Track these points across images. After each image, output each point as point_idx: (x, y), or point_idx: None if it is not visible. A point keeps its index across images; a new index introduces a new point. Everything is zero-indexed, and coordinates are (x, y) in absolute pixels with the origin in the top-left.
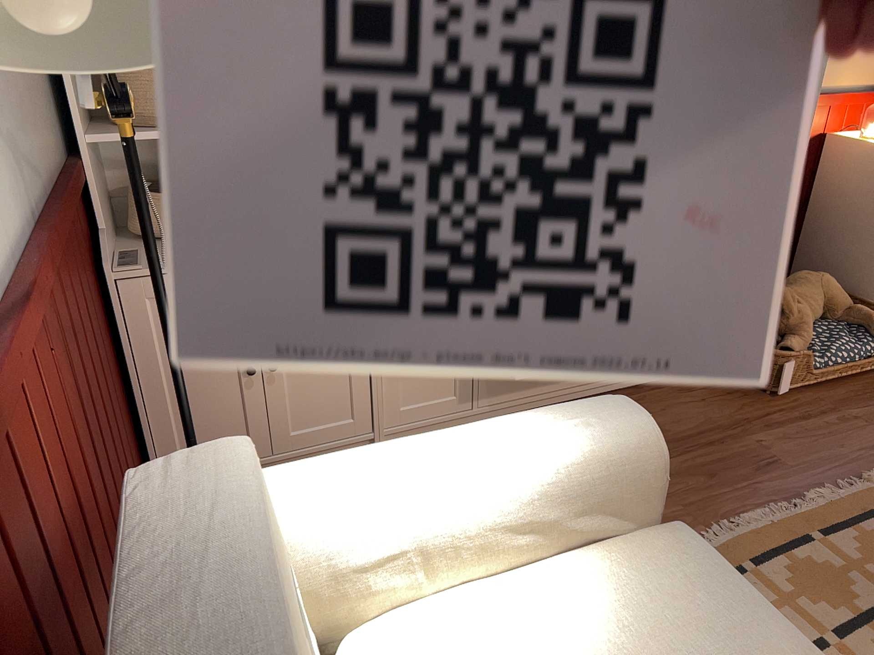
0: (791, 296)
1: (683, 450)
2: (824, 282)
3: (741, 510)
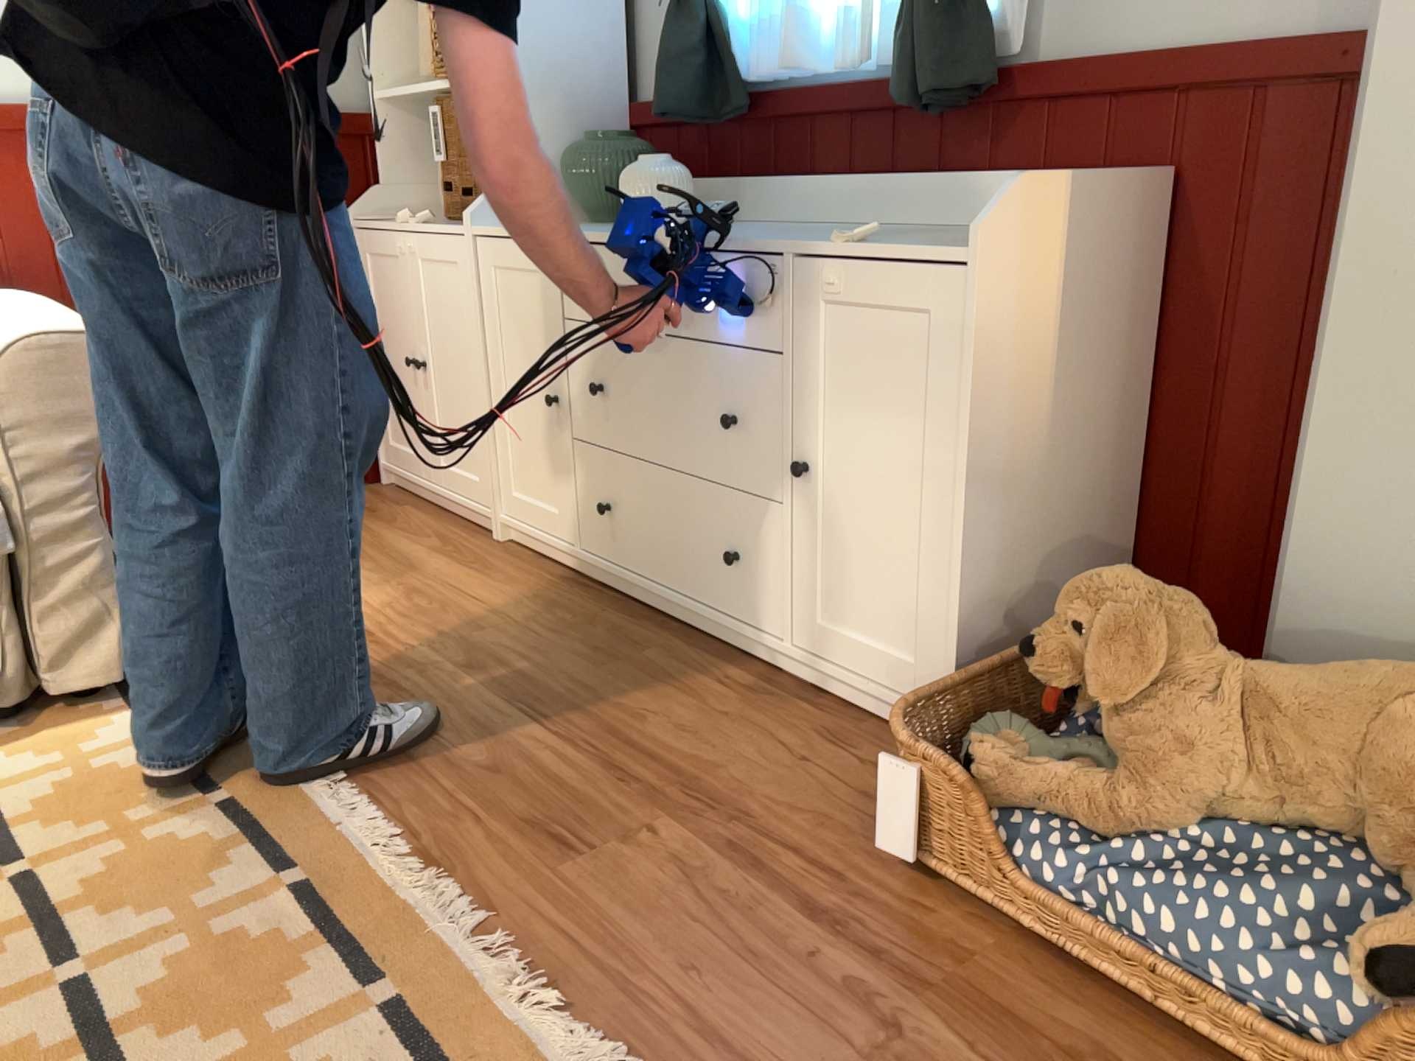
0: (1209, 665)
1: (579, 738)
2: (1407, 698)
3: (389, 799)
